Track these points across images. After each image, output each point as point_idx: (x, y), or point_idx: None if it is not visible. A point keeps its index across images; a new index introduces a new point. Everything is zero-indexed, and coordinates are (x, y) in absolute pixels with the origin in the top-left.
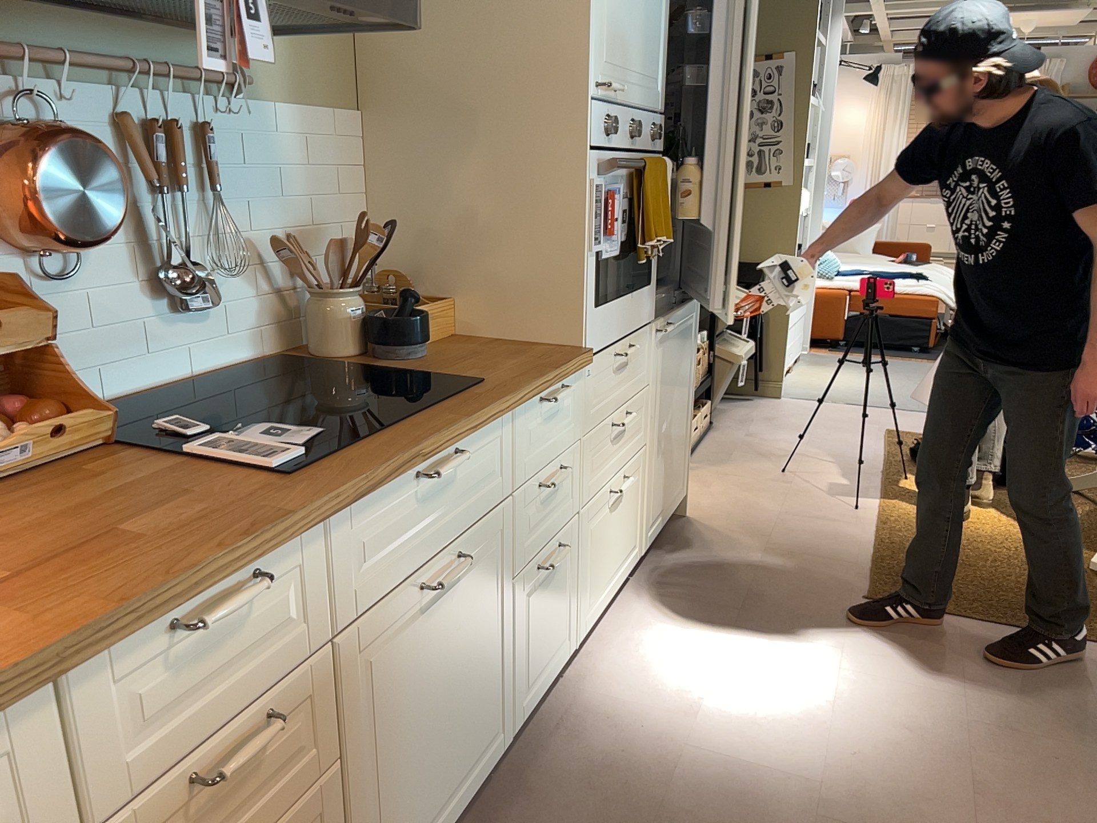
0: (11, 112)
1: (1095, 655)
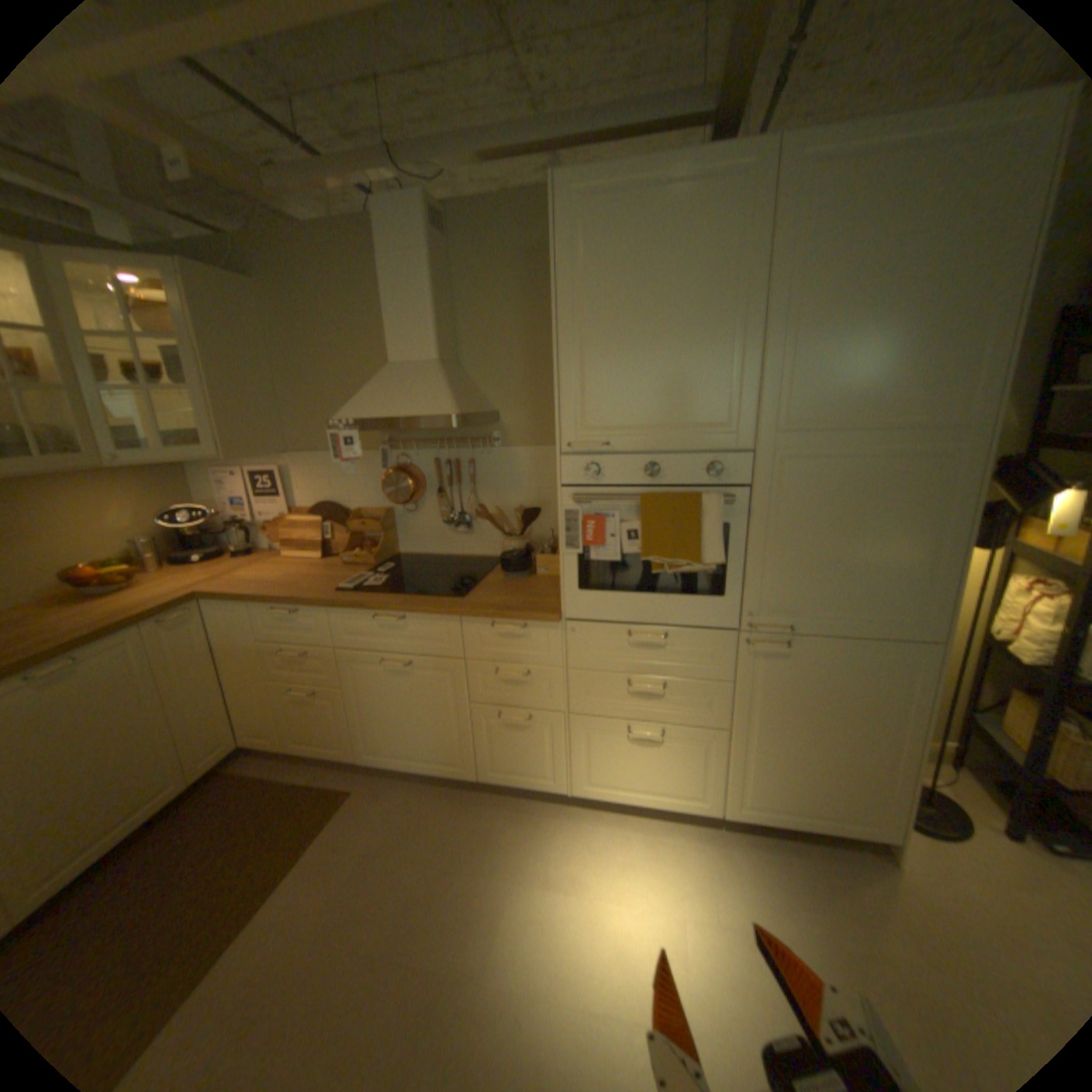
0: (397, 462)
1: None
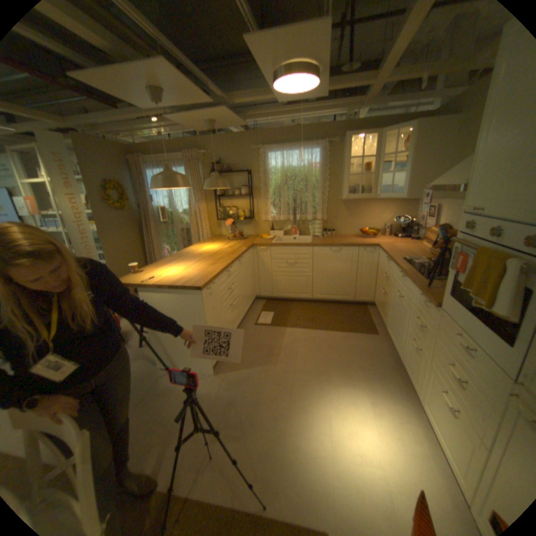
0: None
1: (214, 490)
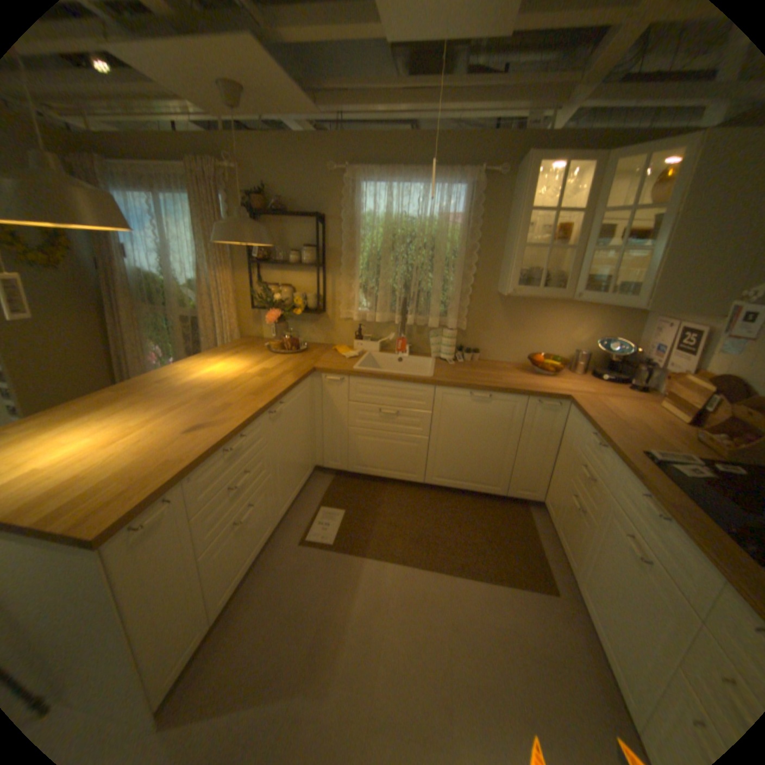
0: None
1: None
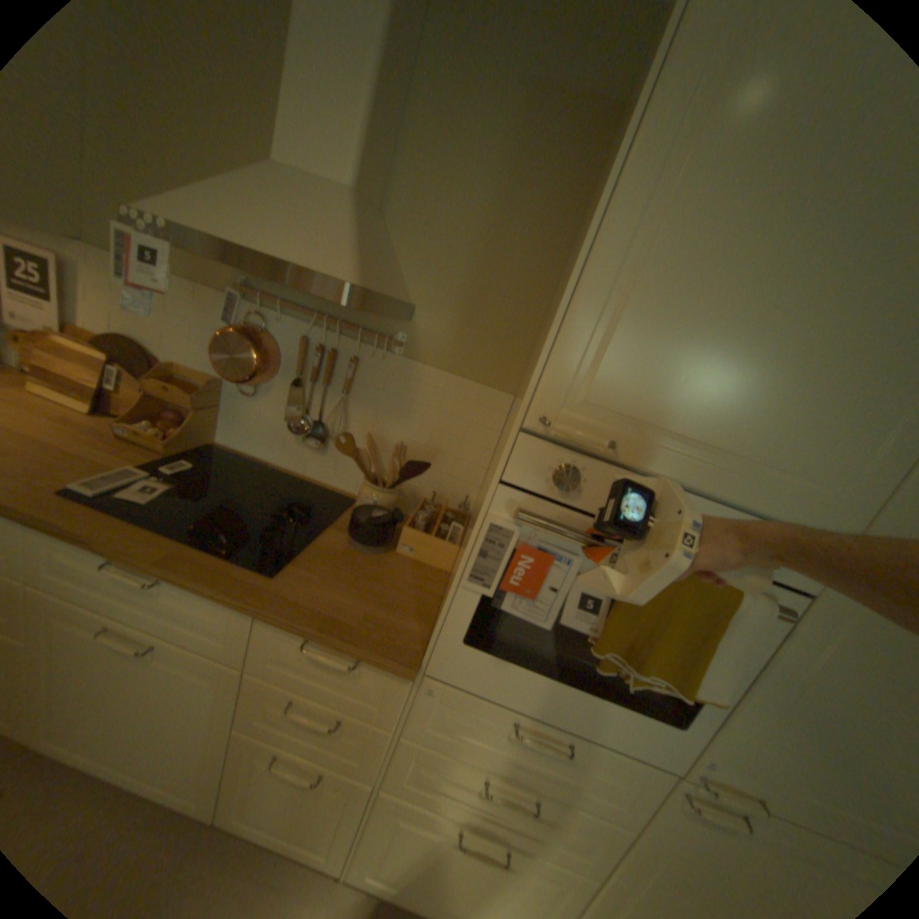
0: (248, 320)
1: None
